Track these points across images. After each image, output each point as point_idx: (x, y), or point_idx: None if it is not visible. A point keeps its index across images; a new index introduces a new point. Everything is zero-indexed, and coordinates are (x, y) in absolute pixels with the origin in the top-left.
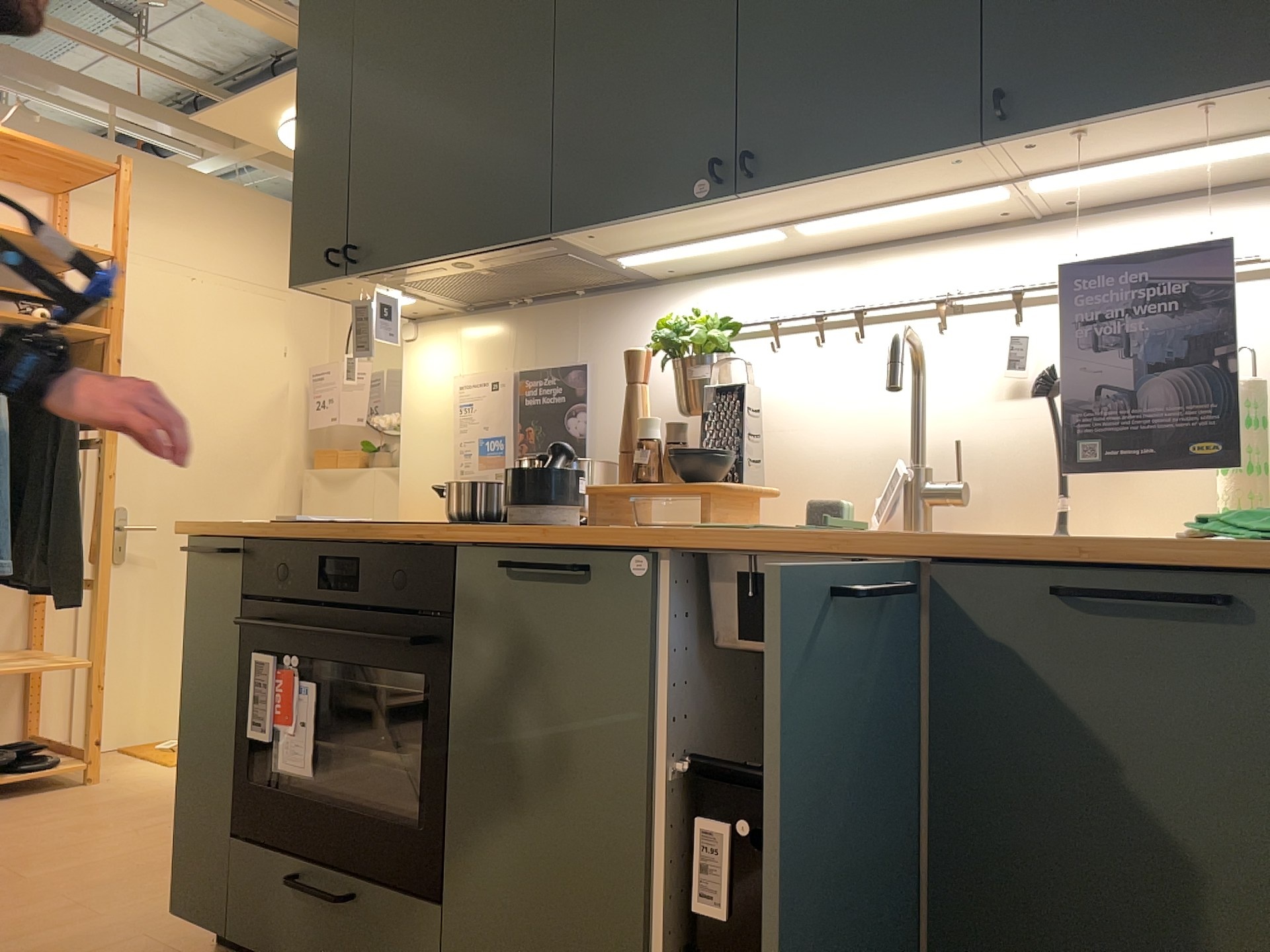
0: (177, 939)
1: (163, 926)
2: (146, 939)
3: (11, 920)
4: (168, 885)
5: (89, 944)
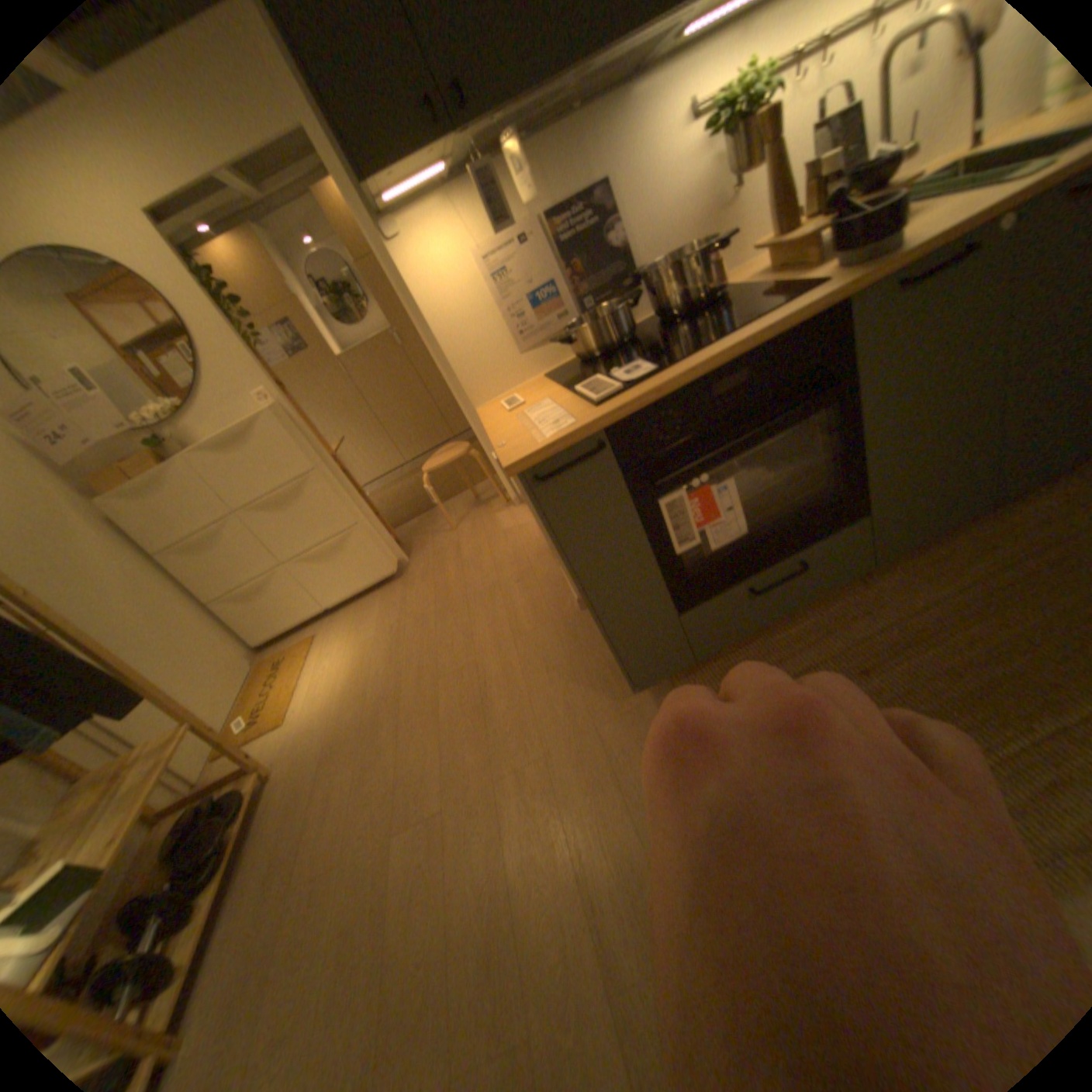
0: (614, 707)
1: (586, 716)
2: (602, 725)
3: (516, 812)
4: (516, 716)
5: (591, 758)
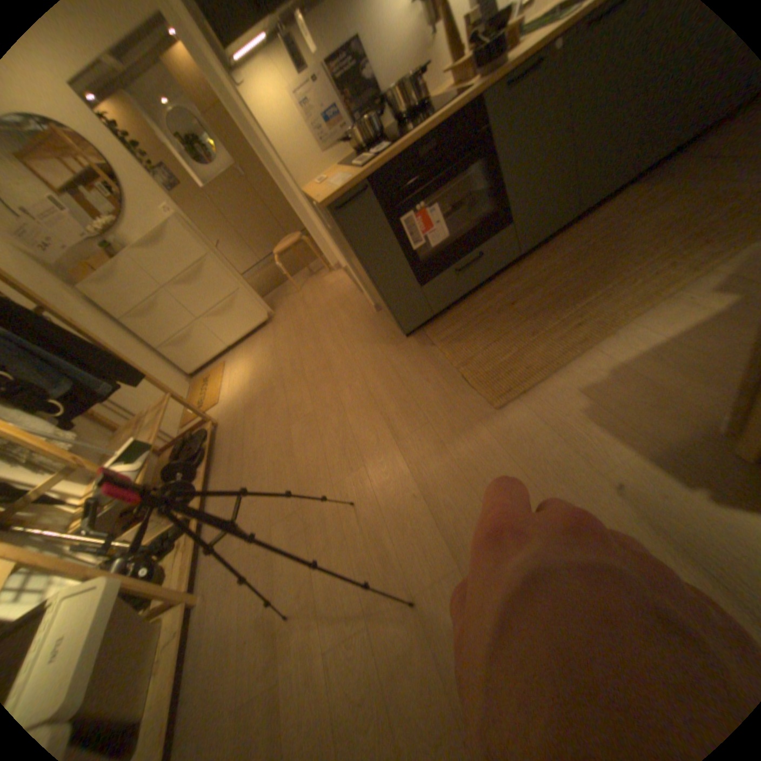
0: (394, 347)
1: (380, 355)
2: (388, 356)
3: (349, 398)
4: (345, 364)
5: (384, 369)
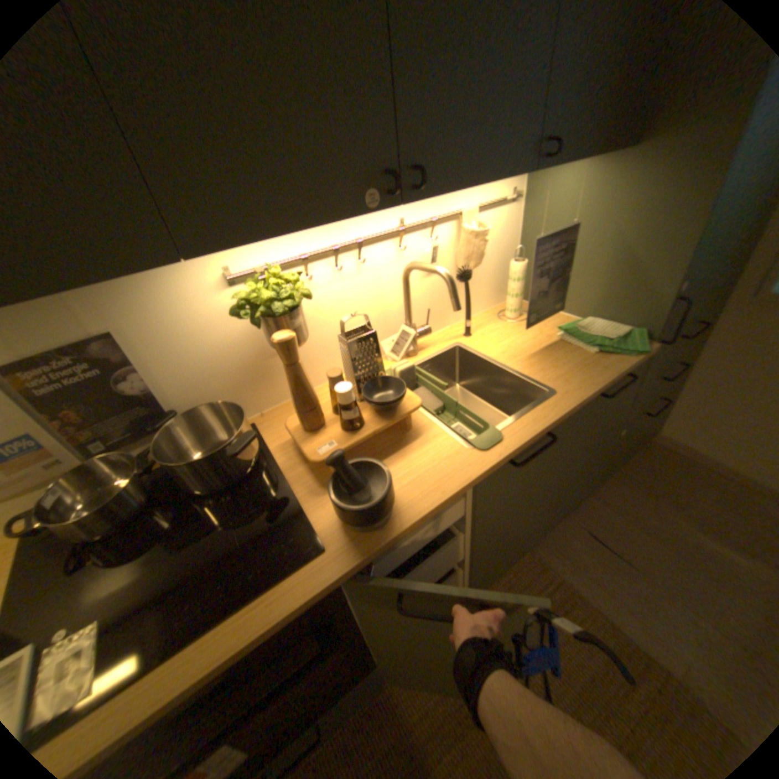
0: None
1: None
2: None
3: None
4: None
5: None
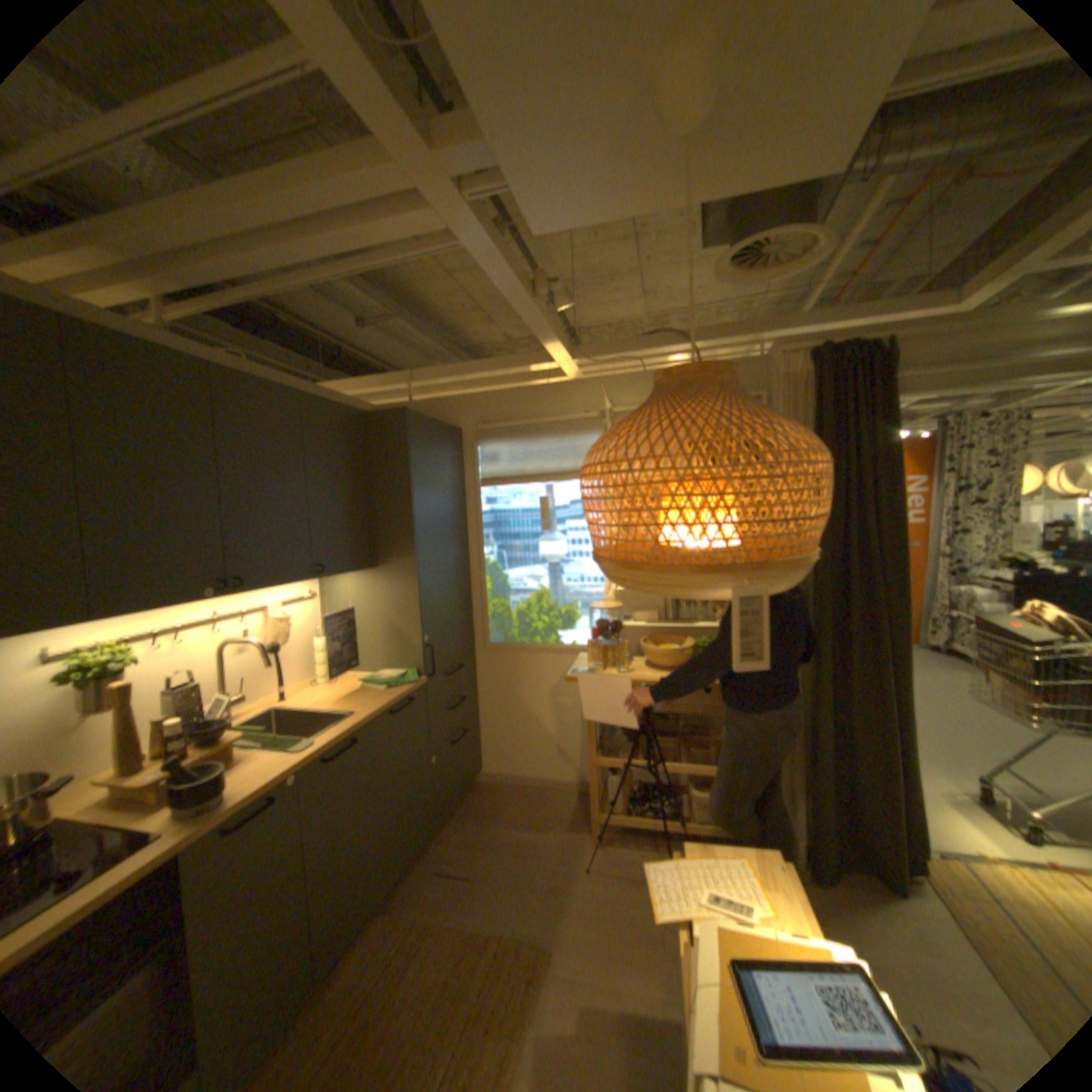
0: None
1: None
2: None
3: None
4: None
5: None
